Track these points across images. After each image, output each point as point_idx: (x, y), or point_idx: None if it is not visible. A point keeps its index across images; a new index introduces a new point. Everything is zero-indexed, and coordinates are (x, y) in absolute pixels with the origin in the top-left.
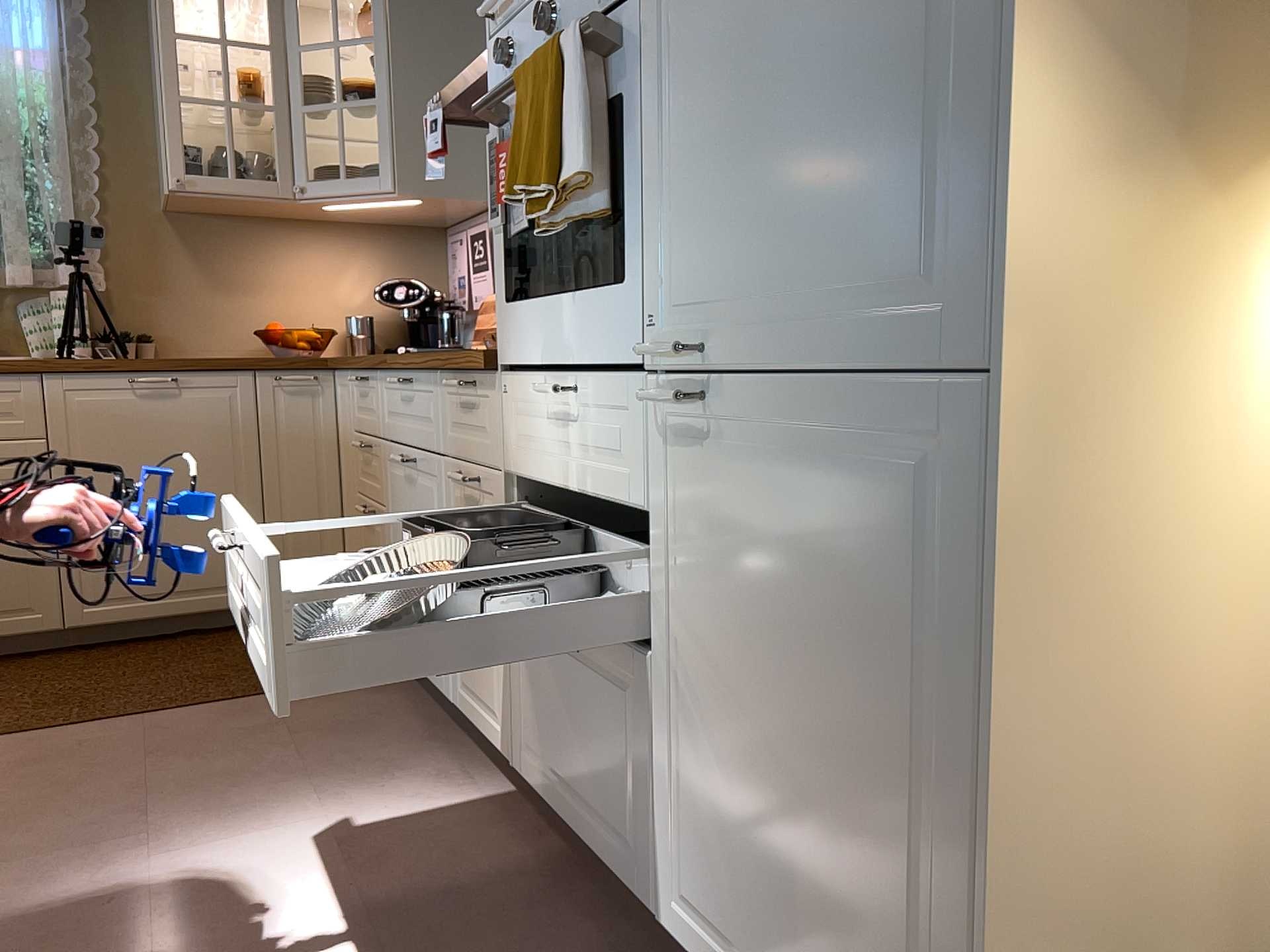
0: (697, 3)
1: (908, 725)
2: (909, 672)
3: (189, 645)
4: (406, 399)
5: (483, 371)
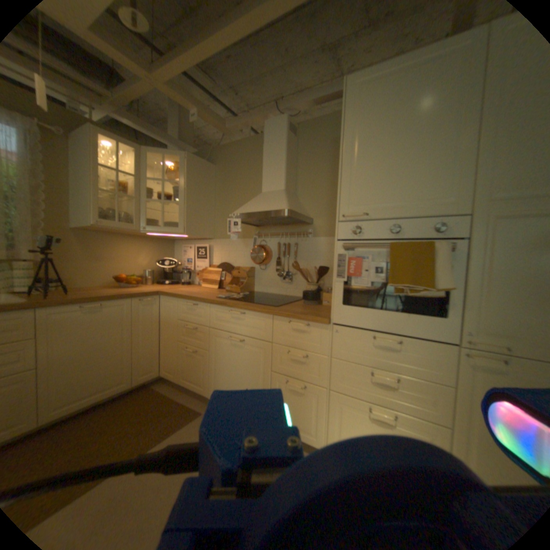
0: (505, 252)
1: None
2: None
3: (101, 416)
4: (237, 318)
5: (323, 324)
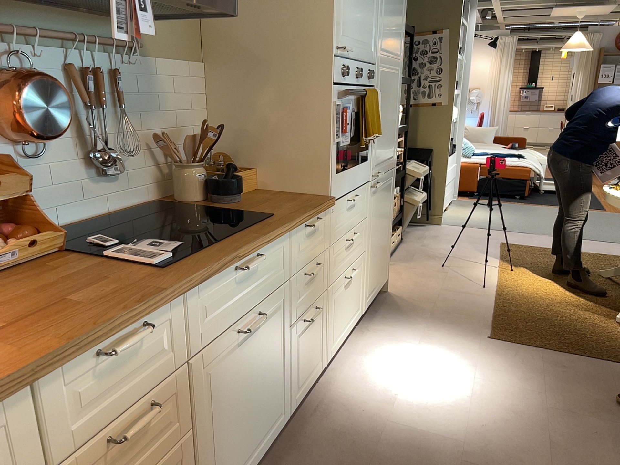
0: (380, 100)
1: (387, 218)
2: (388, 210)
3: None
4: (245, 276)
5: (331, 206)
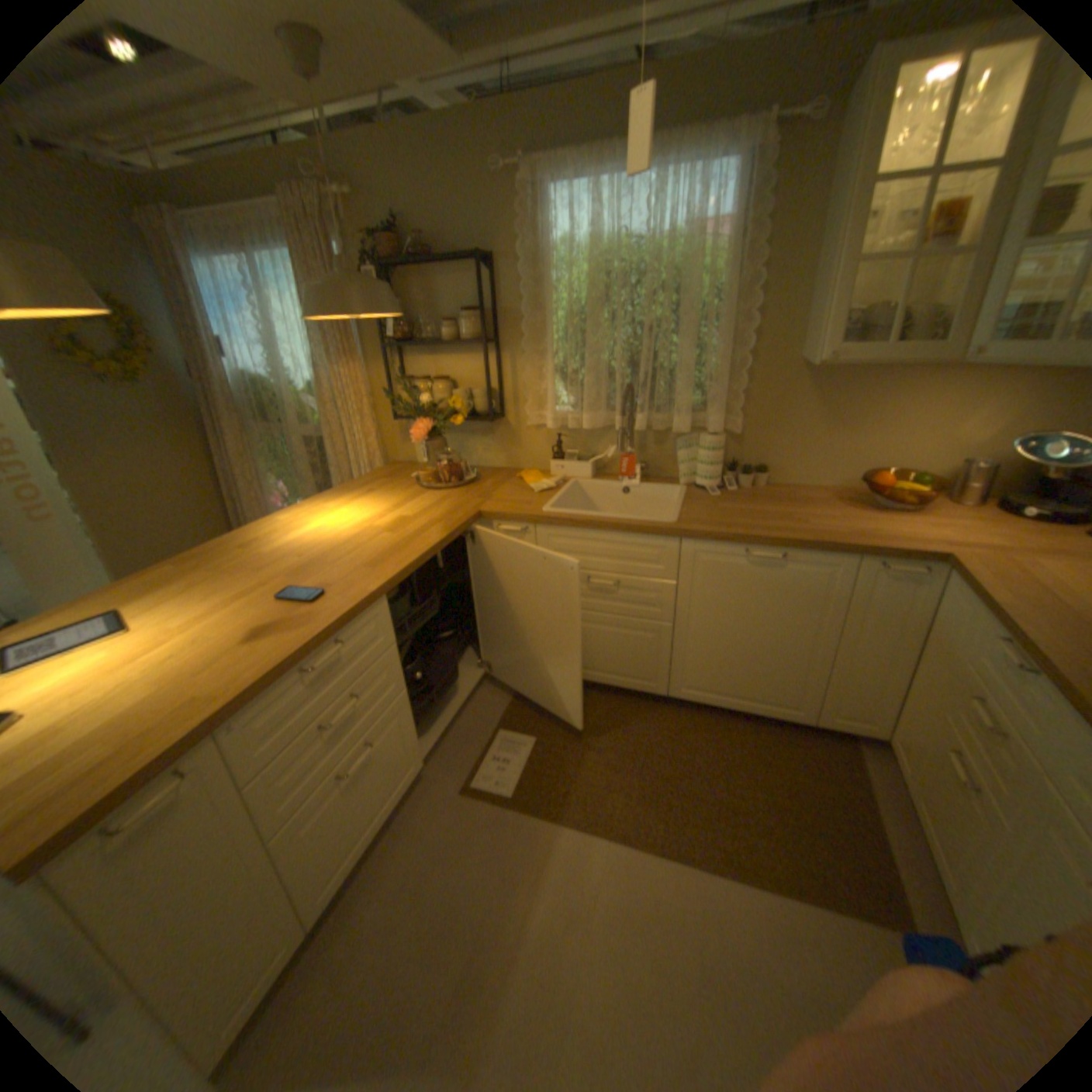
0: None
1: None
2: None
3: (749, 738)
4: None
5: None
